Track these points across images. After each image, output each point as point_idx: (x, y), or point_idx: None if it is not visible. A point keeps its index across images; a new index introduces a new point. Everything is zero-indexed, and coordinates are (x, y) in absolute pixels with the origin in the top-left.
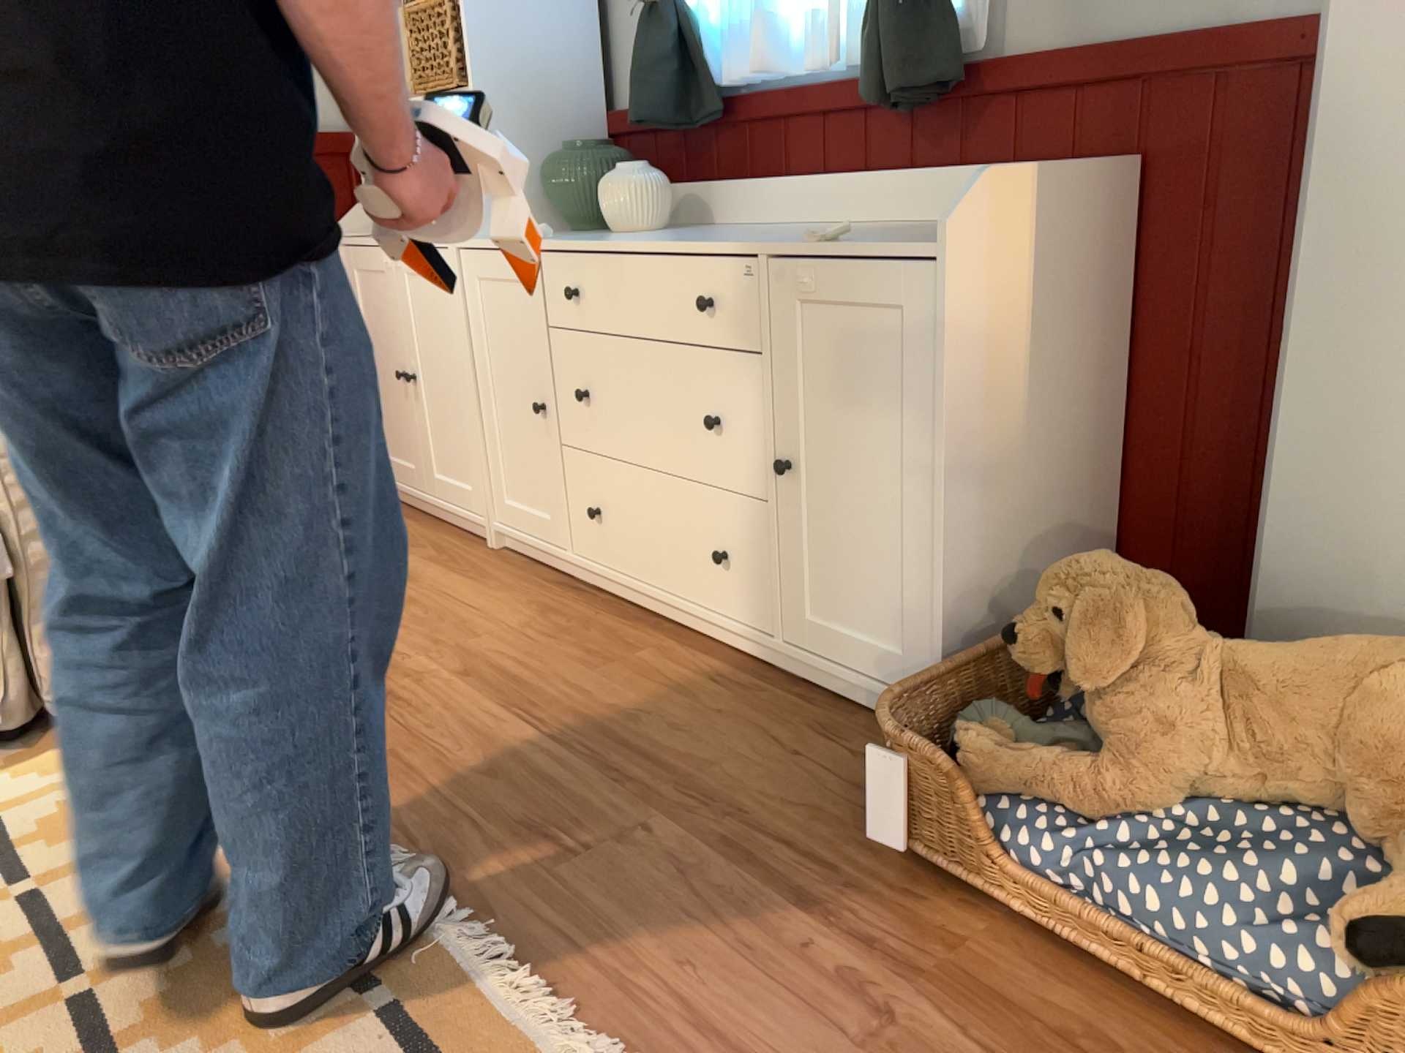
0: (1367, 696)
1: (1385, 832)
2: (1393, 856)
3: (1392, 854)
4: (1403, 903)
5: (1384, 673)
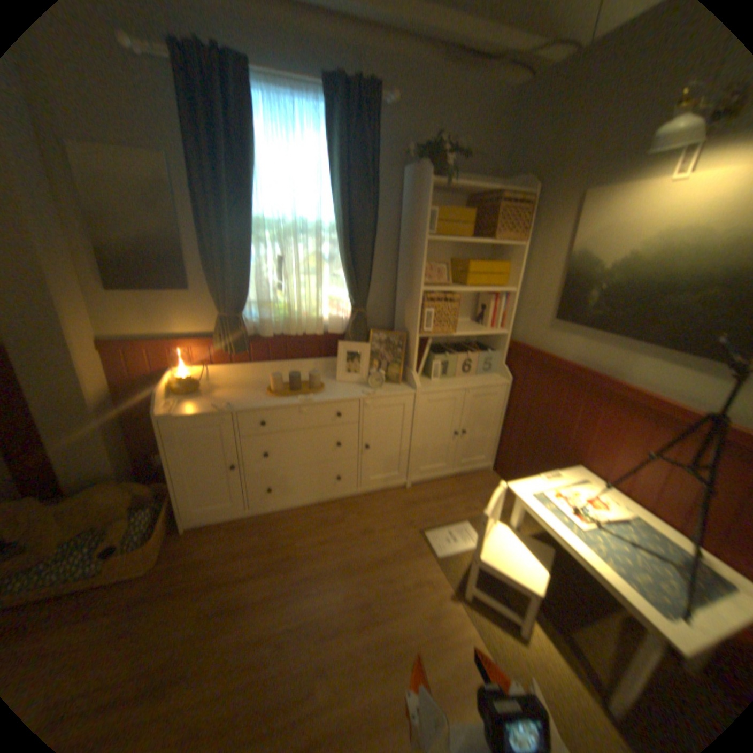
0: (90, 507)
1: (104, 530)
2: (108, 533)
3: (106, 534)
4: (110, 543)
5: (92, 500)
